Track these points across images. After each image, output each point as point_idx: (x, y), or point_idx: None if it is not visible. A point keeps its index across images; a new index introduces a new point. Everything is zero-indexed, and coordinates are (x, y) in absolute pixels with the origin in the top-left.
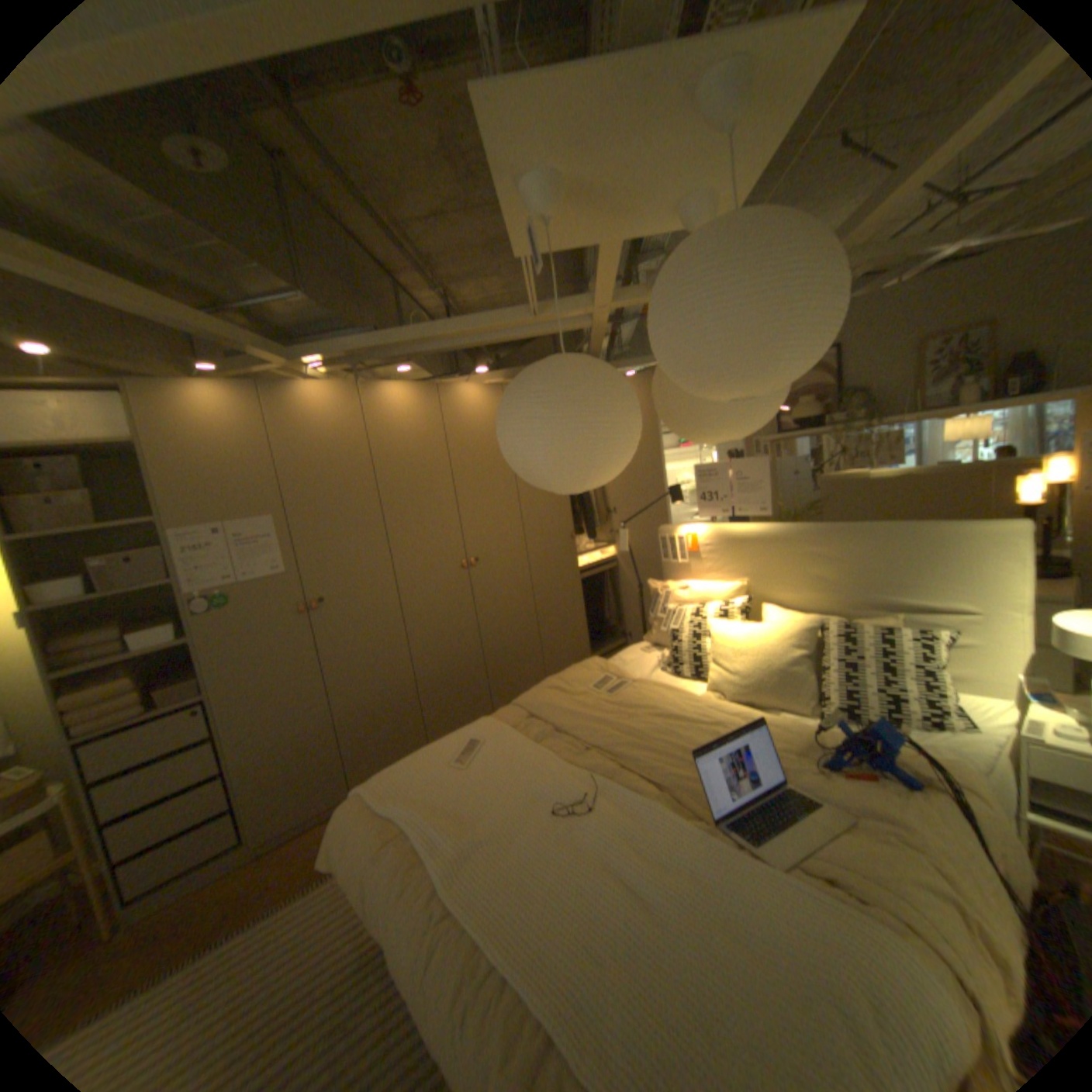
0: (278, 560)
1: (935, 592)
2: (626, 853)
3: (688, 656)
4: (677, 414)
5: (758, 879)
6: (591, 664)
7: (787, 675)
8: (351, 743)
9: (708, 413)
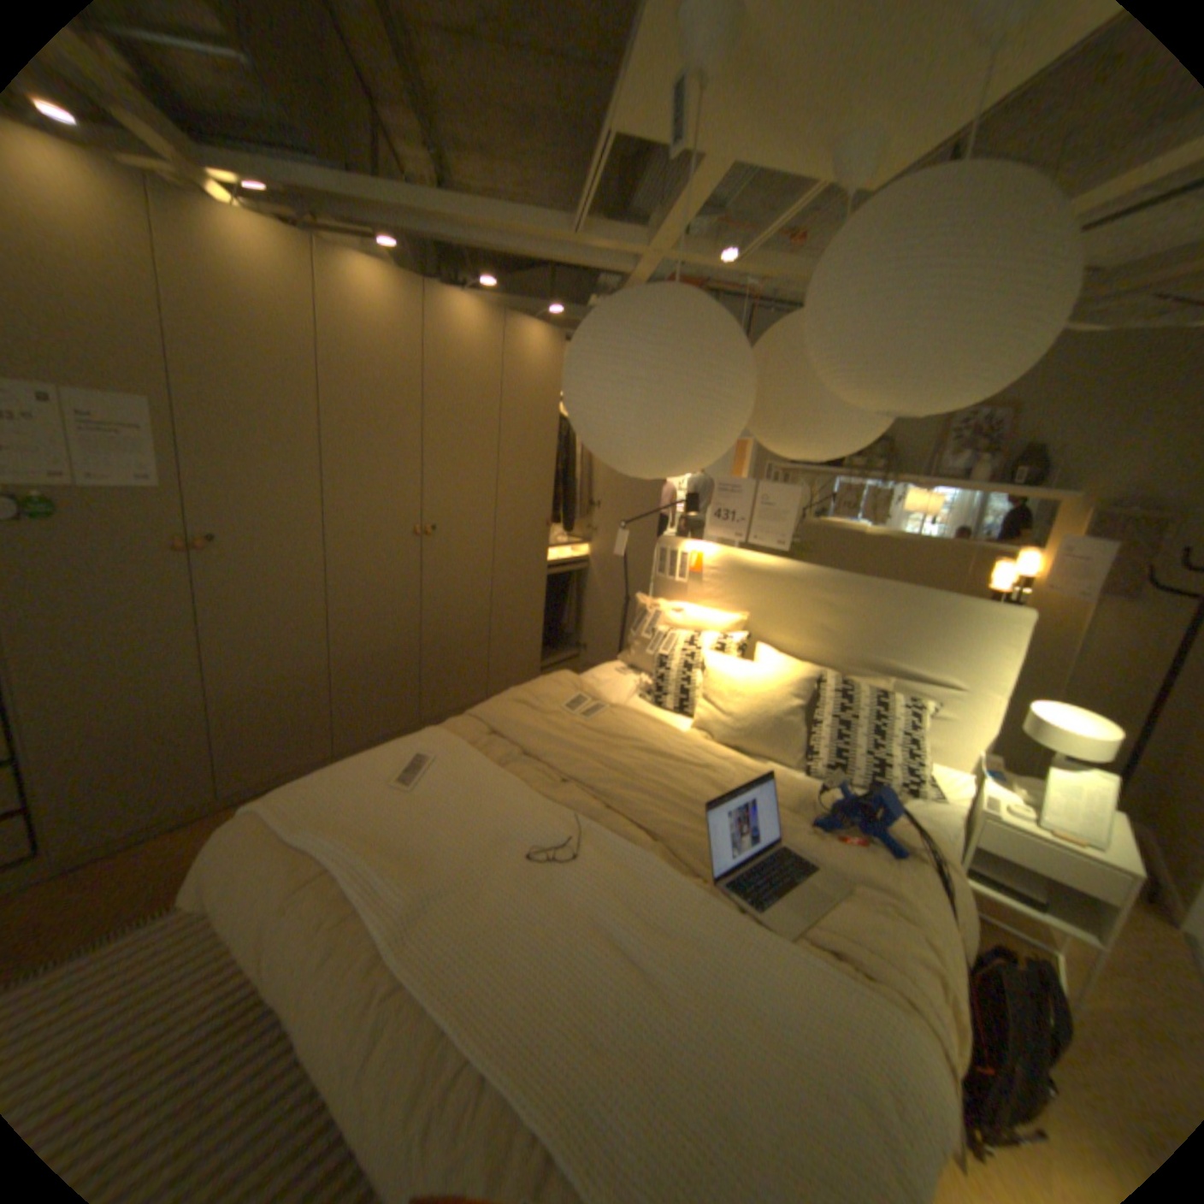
0: (148, 468)
1: (932, 663)
2: (620, 914)
3: (674, 687)
4: (776, 411)
5: (767, 950)
6: (562, 679)
7: (782, 724)
8: (228, 734)
9: (814, 421)
